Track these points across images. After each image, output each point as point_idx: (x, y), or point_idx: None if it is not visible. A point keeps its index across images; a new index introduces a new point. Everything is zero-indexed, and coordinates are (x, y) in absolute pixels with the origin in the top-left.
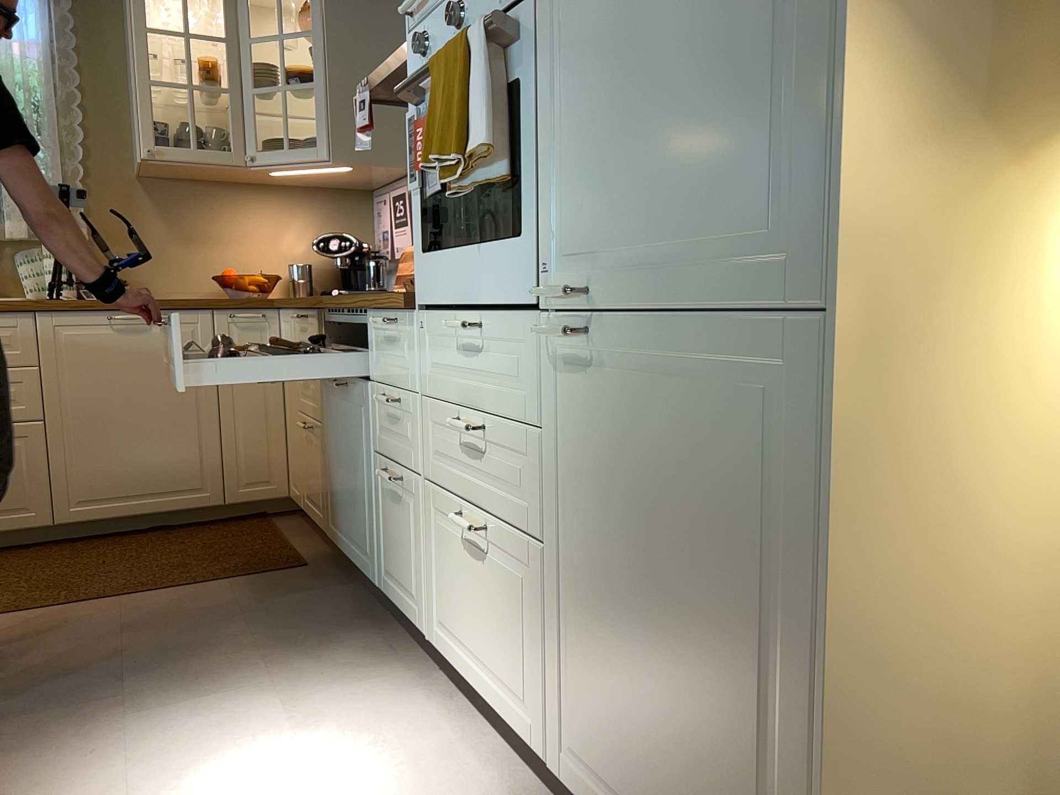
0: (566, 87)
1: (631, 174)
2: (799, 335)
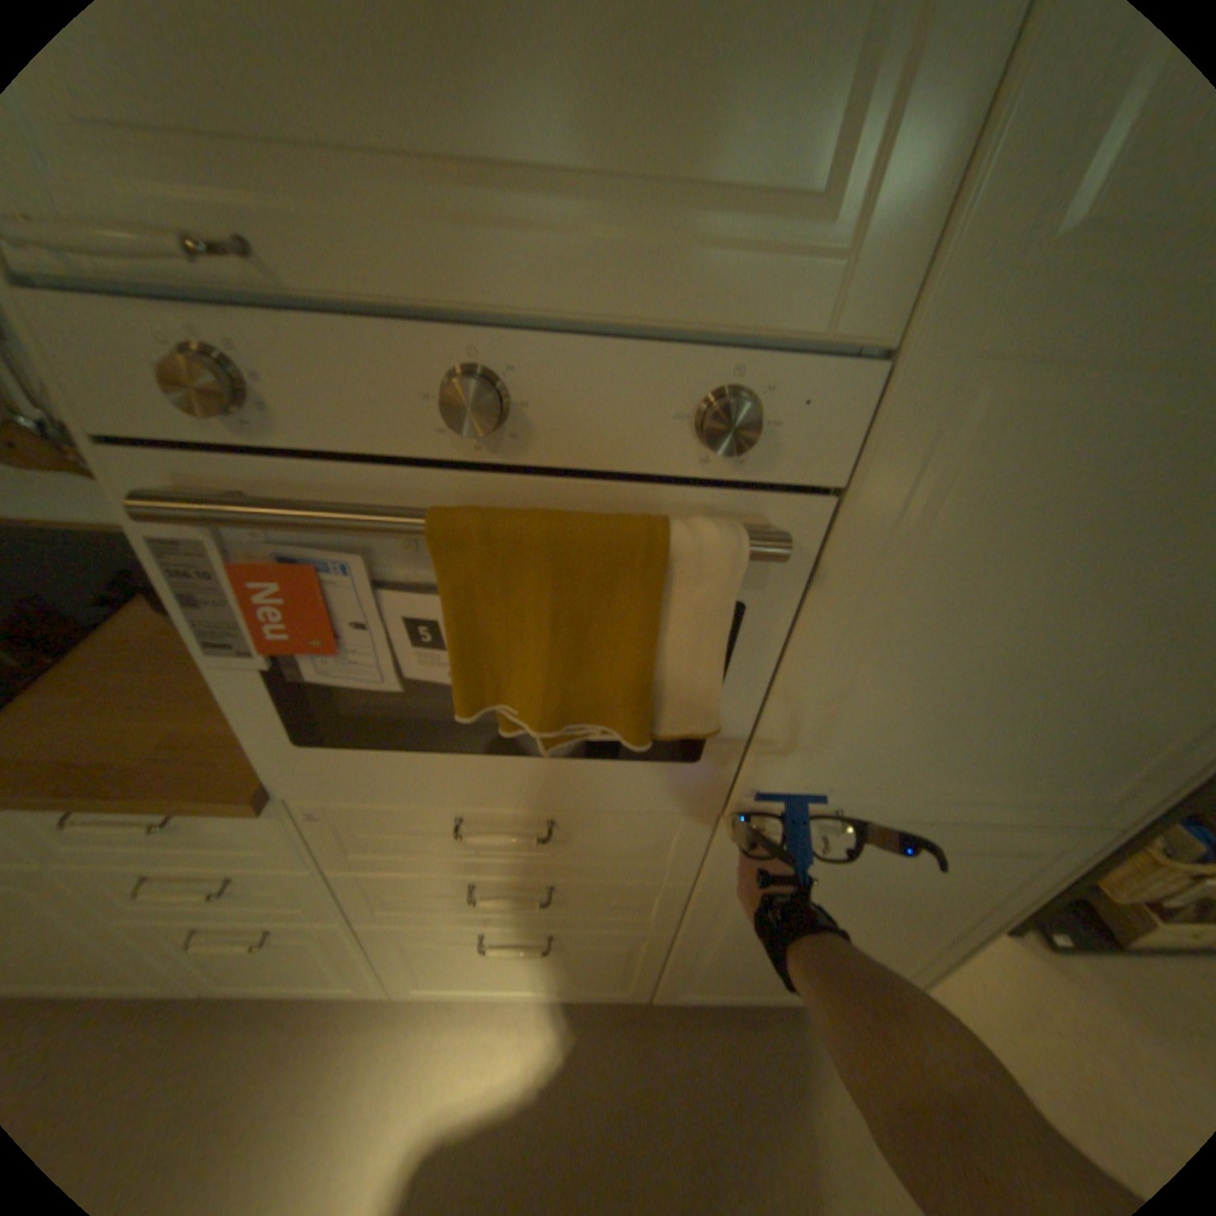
0: (860, 644)
1: (950, 745)
2: (1077, 838)
